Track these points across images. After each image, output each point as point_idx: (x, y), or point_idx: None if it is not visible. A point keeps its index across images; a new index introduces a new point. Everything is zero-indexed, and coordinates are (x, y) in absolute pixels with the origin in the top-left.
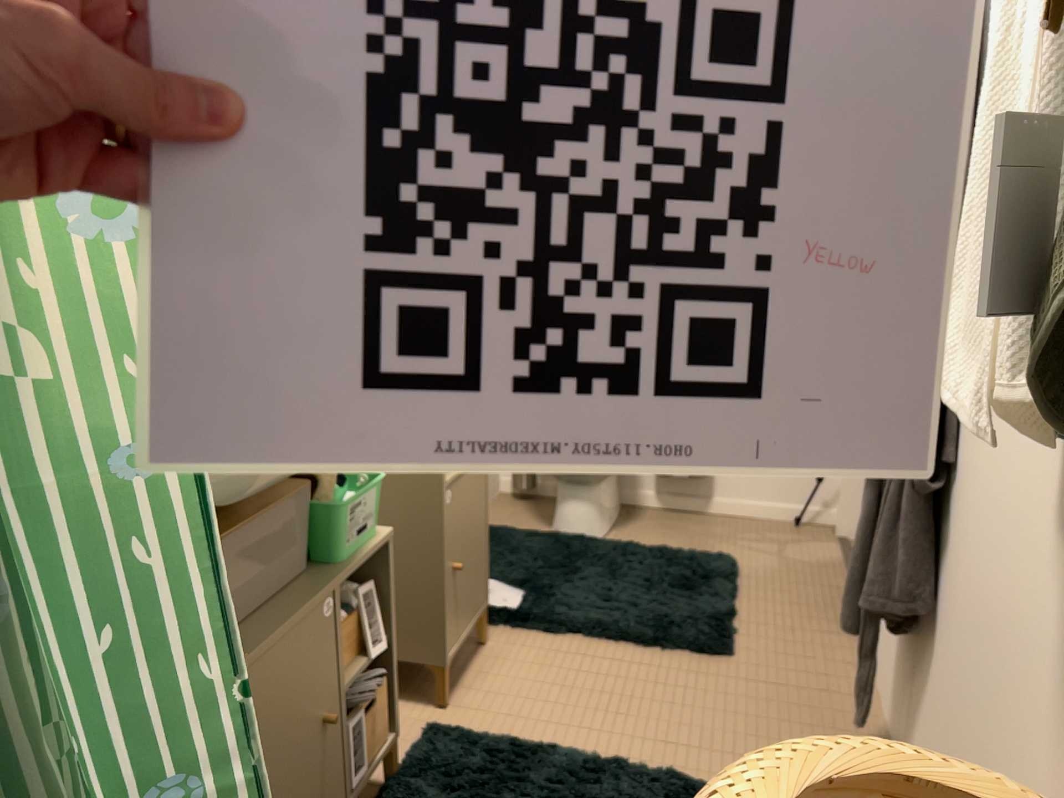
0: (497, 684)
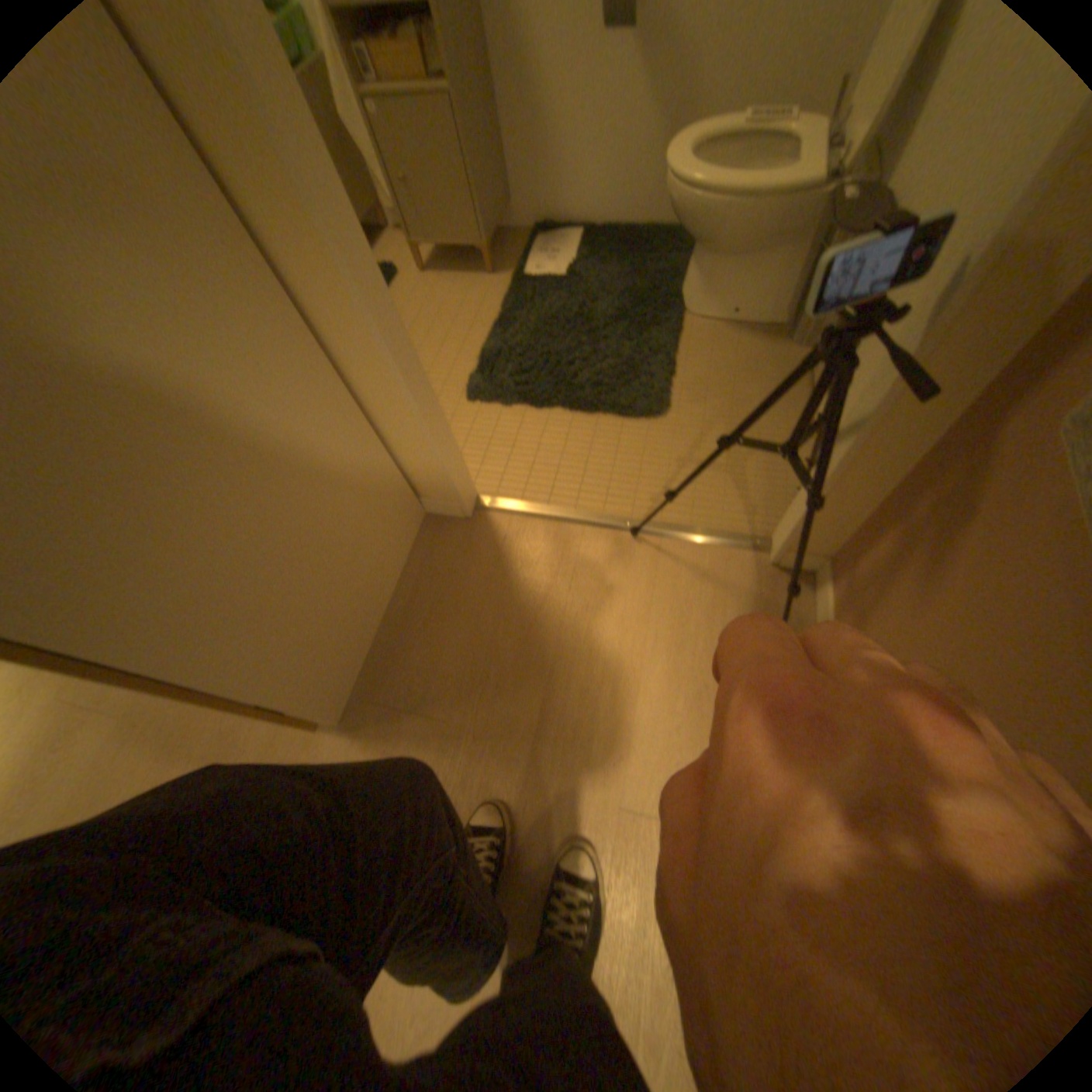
0: (440, 283)
